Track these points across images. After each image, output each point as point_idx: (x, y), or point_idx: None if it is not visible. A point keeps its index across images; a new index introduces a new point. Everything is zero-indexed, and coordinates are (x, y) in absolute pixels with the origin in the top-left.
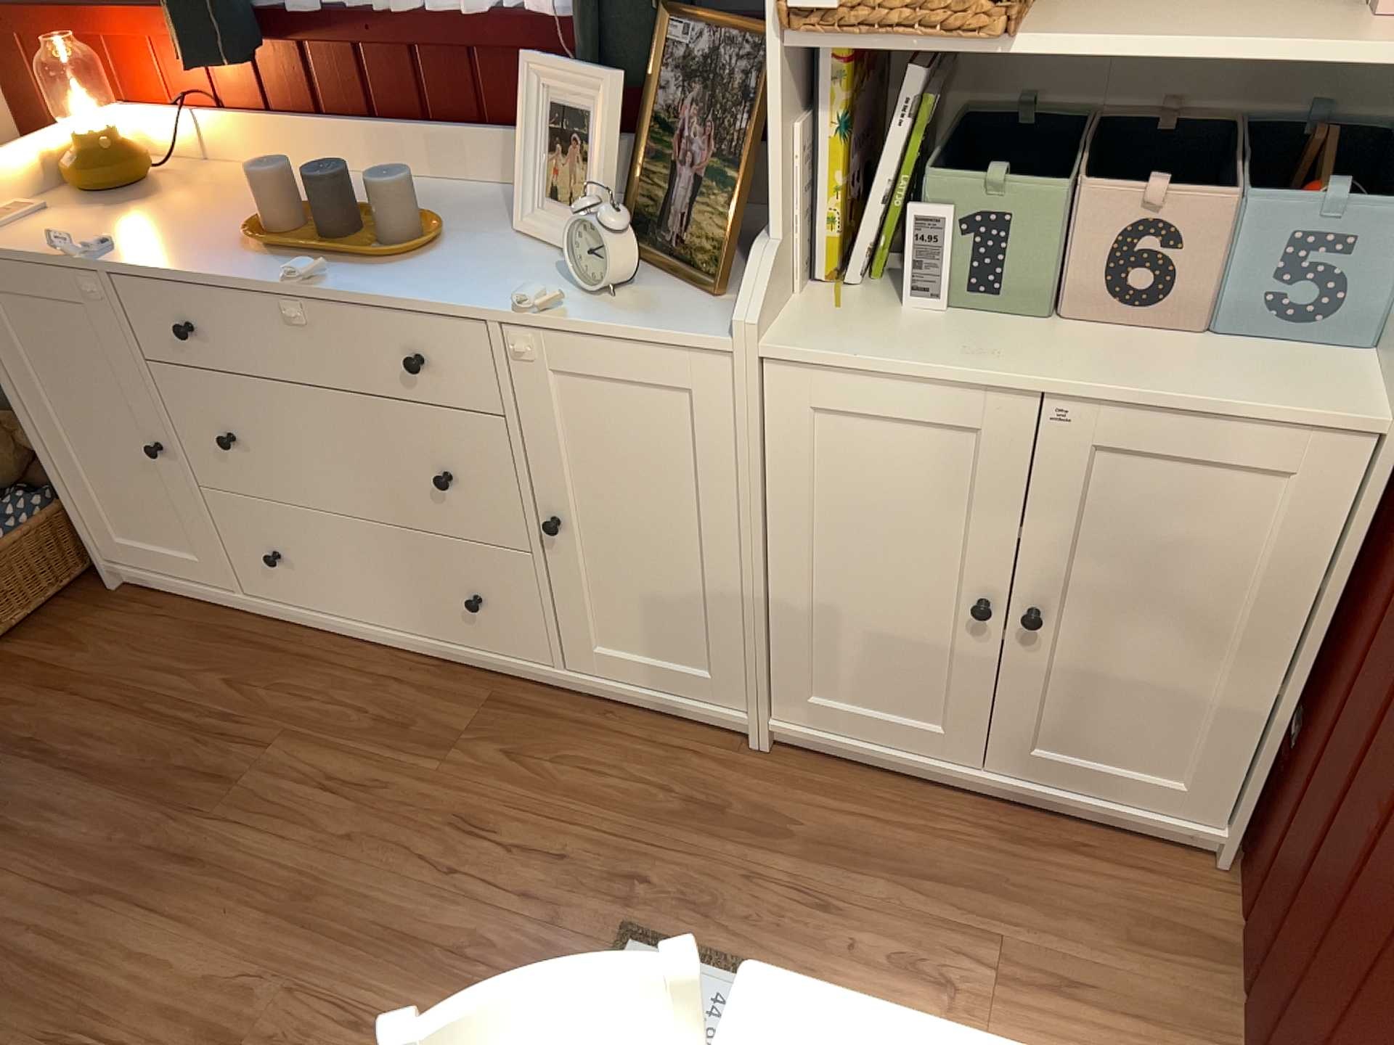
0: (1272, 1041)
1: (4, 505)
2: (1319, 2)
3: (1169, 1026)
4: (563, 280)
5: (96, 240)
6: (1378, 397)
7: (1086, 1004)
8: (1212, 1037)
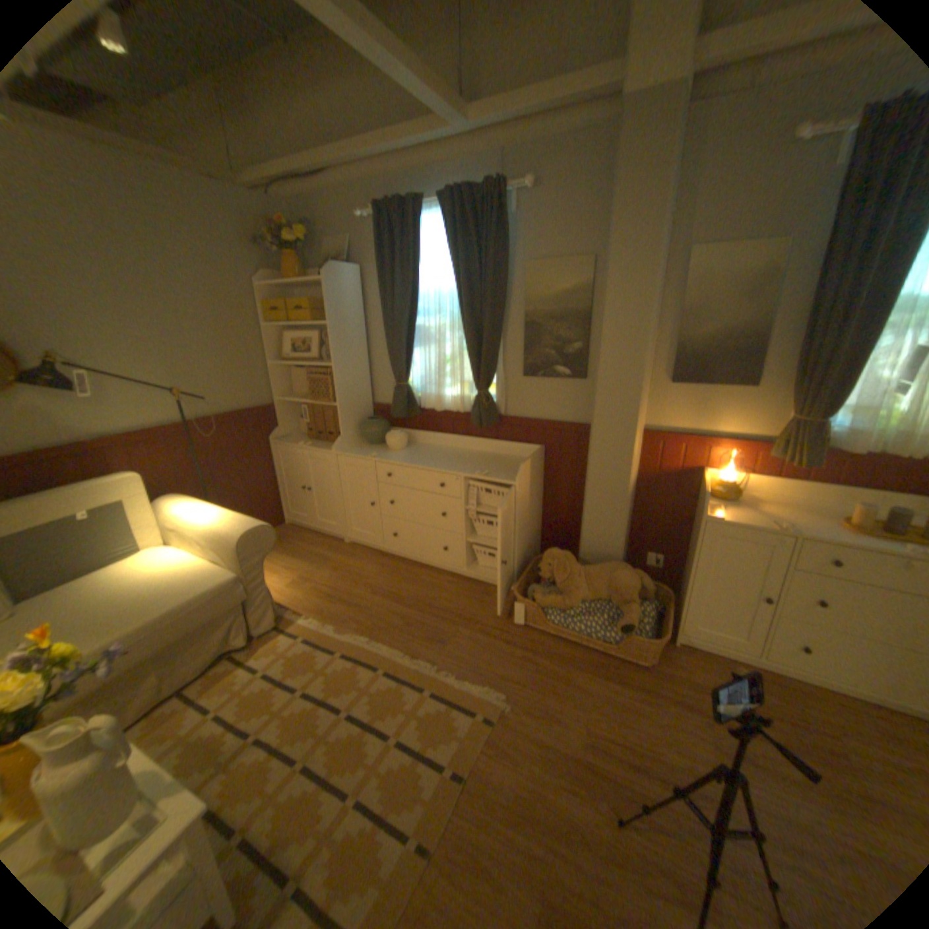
0: None
1: (643, 608)
2: None
3: None
4: None
5: (787, 526)
6: None
7: None
8: None
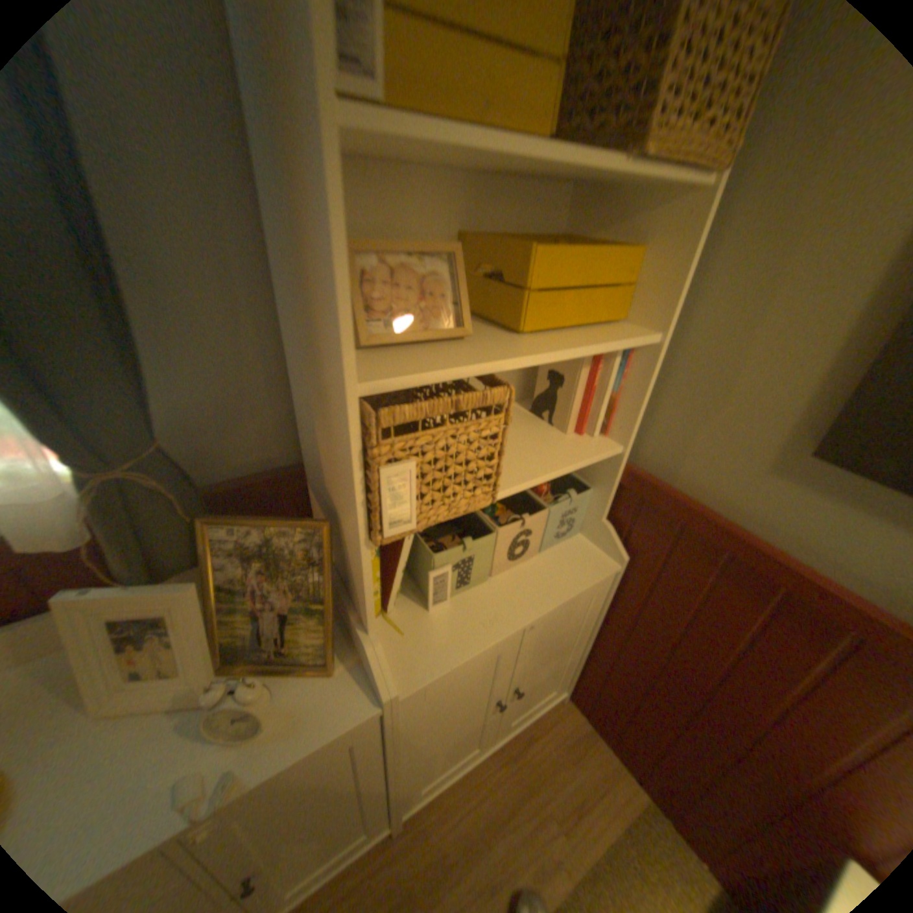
0: (647, 773)
1: None
2: (535, 428)
3: (610, 791)
4: (201, 747)
5: None
6: (608, 560)
7: (591, 814)
8: (620, 781)
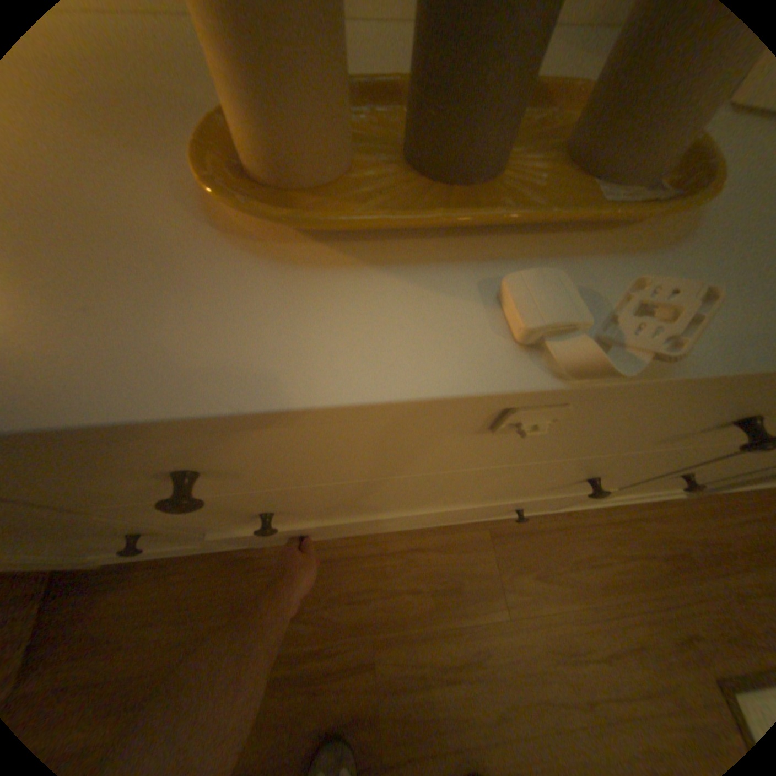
0: None
1: None
2: None
3: None
4: None
5: None
6: None
7: None
8: None
